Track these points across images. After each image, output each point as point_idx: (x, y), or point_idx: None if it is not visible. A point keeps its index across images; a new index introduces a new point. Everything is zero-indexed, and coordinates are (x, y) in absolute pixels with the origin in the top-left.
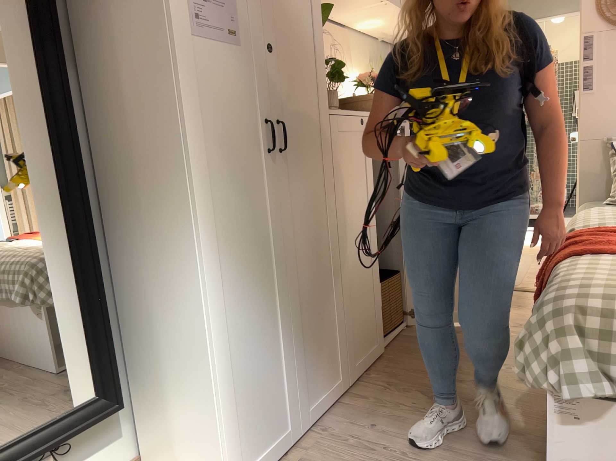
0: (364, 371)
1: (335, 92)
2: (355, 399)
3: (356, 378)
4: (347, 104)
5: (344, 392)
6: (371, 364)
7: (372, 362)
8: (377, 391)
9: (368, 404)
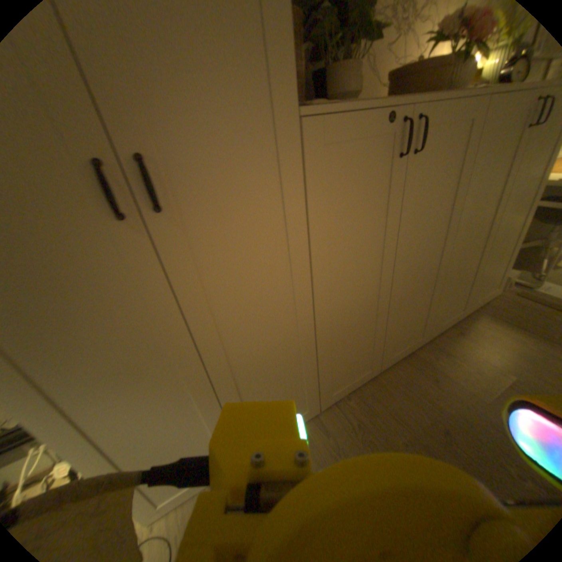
0: (346, 394)
1: (356, 61)
2: (317, 432)
3: (334, 401)
4: (402, 78)
5: (312, 418)
6: (358, 387)
7: (361, 384)
8: (341, 431)
9: (323, 448)
